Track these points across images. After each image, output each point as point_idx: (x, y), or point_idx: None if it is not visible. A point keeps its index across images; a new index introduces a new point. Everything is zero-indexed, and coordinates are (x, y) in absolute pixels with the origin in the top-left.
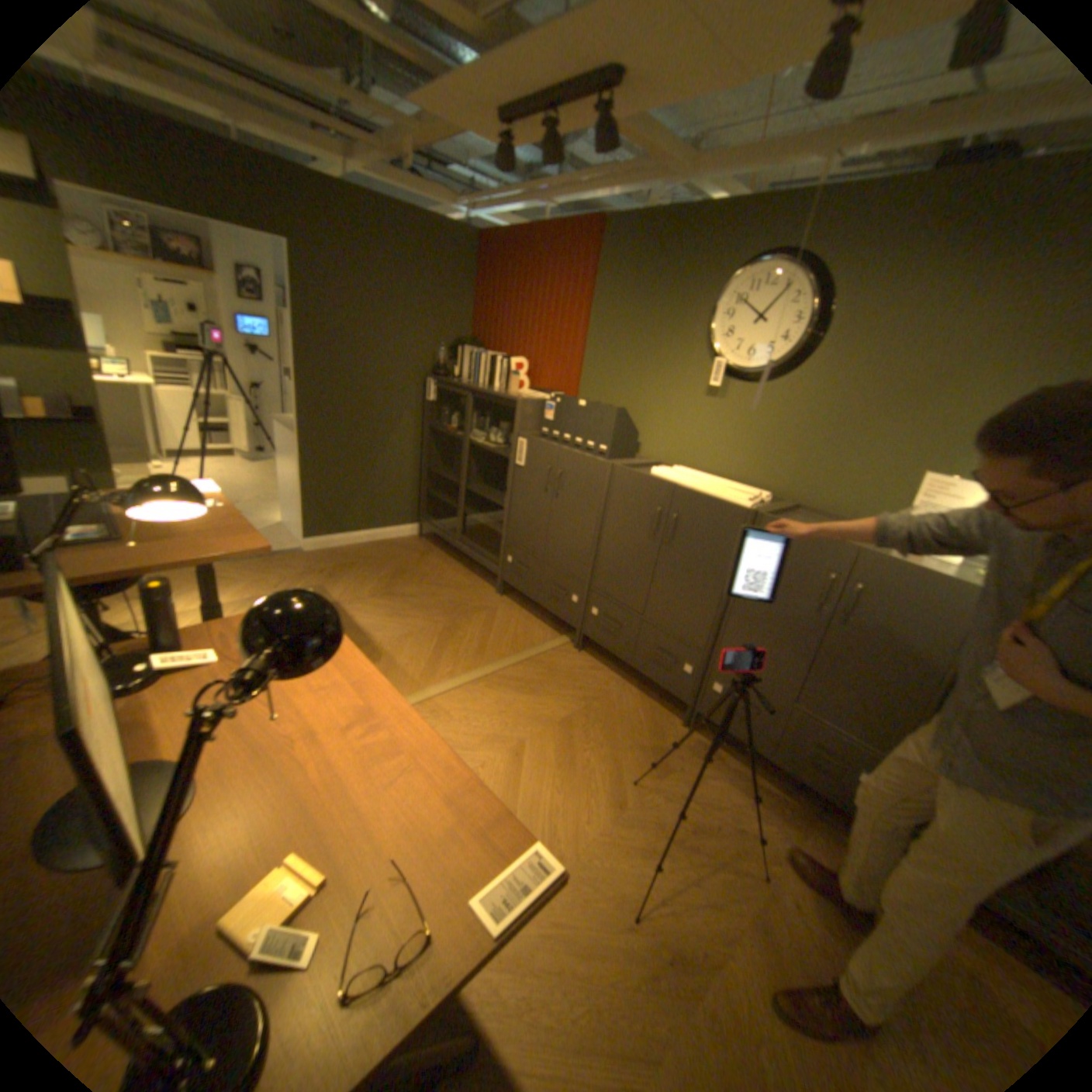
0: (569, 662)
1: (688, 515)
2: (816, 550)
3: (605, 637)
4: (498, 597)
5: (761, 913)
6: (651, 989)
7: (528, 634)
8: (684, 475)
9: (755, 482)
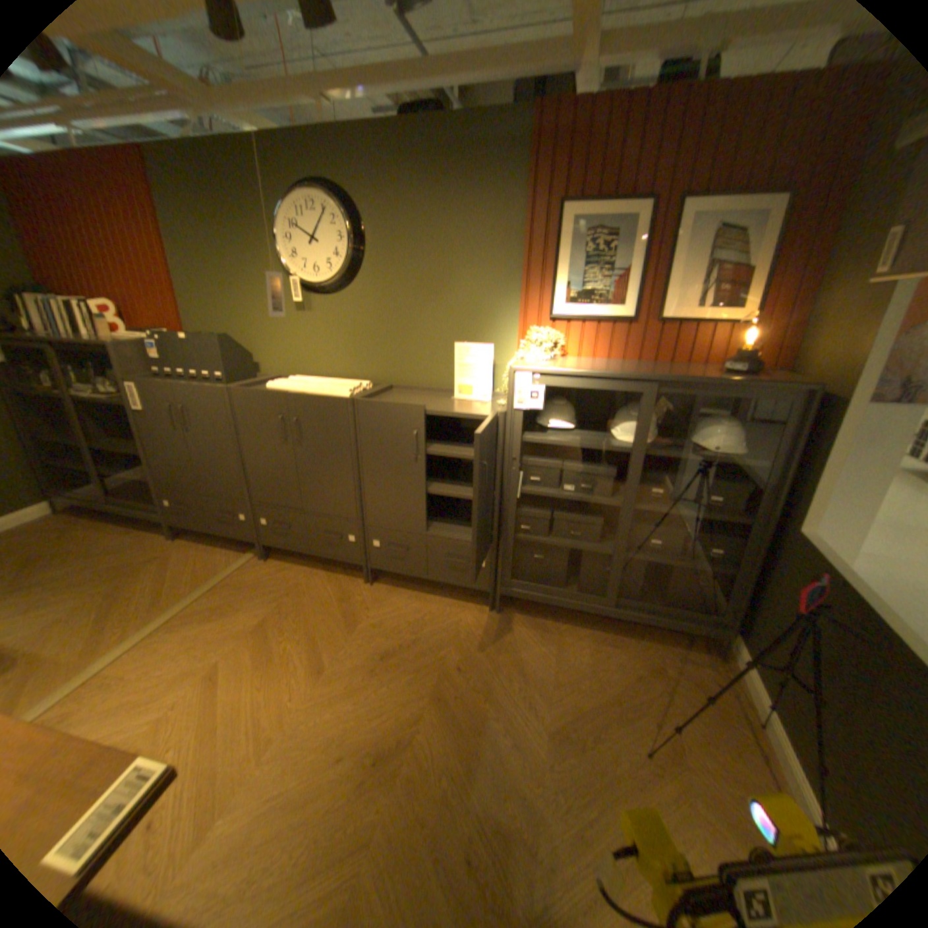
0: (257, 574)
1: (307, 416)
2: (401, 417)
3: (282, 539)
4: (170, 542)
5: (435, 687)
6: (359, 793)
7: (210, 565)
8: (299, 382)
9: (359, 375)
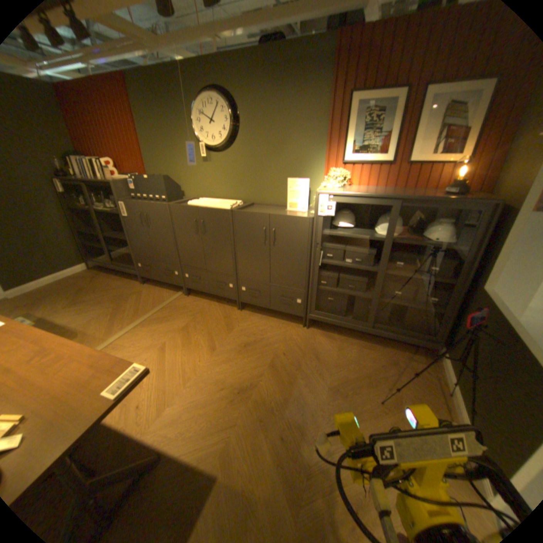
0: (183, 302)
1: (208, 219)
2: (257, 220)
3: (196, 285)
4: (142, 285)
5: (271, 362)
6: (231, 404)
7: (161, 297)
8: (204, 201)
9: (236, 197)
